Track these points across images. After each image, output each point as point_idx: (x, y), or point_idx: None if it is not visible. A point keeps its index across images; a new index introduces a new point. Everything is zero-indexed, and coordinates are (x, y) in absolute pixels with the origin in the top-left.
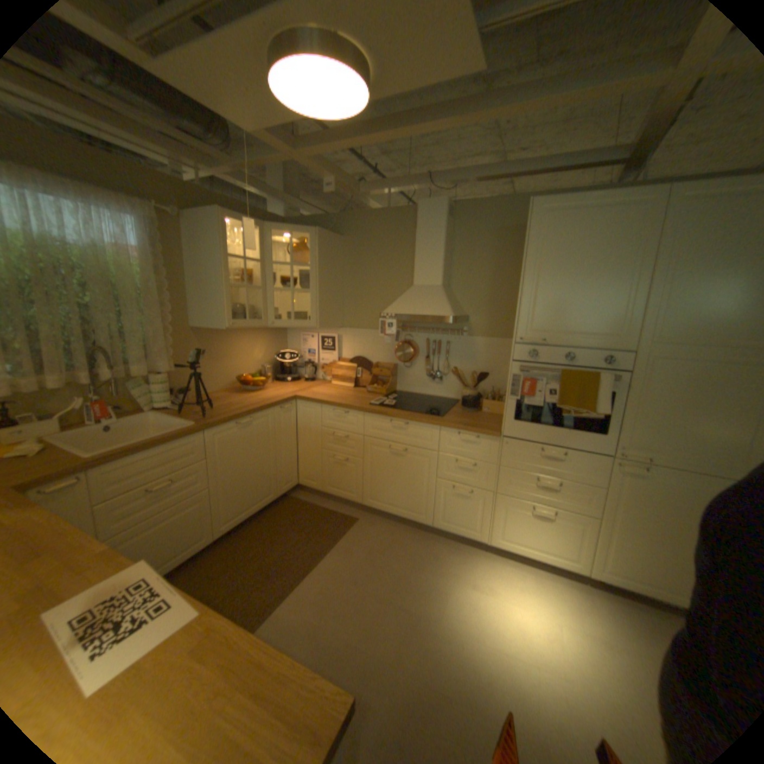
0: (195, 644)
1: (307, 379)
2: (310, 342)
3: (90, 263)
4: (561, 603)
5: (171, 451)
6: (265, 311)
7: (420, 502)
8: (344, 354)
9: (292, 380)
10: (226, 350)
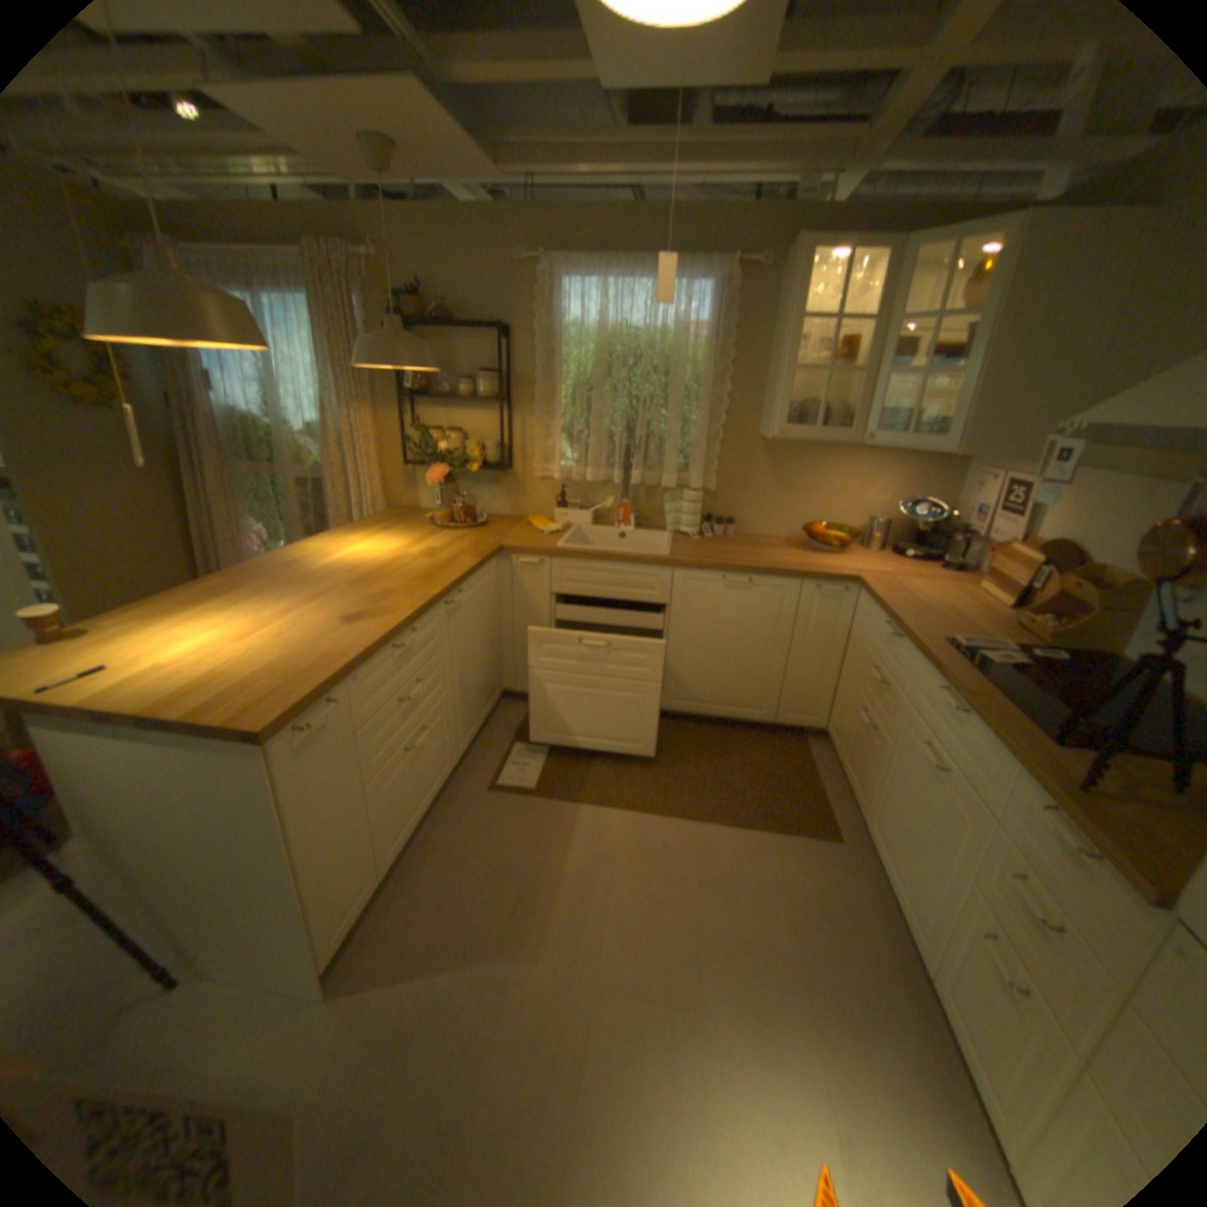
0: (335, 654)
1: (946, 562)
2: (989, 488)
3: (655, 349)
4: None
5: (629, 574)
6: (869, 412)
7: (932, 908)
8: (1044, 528)
9: (916, 556)
10: (813, 478)
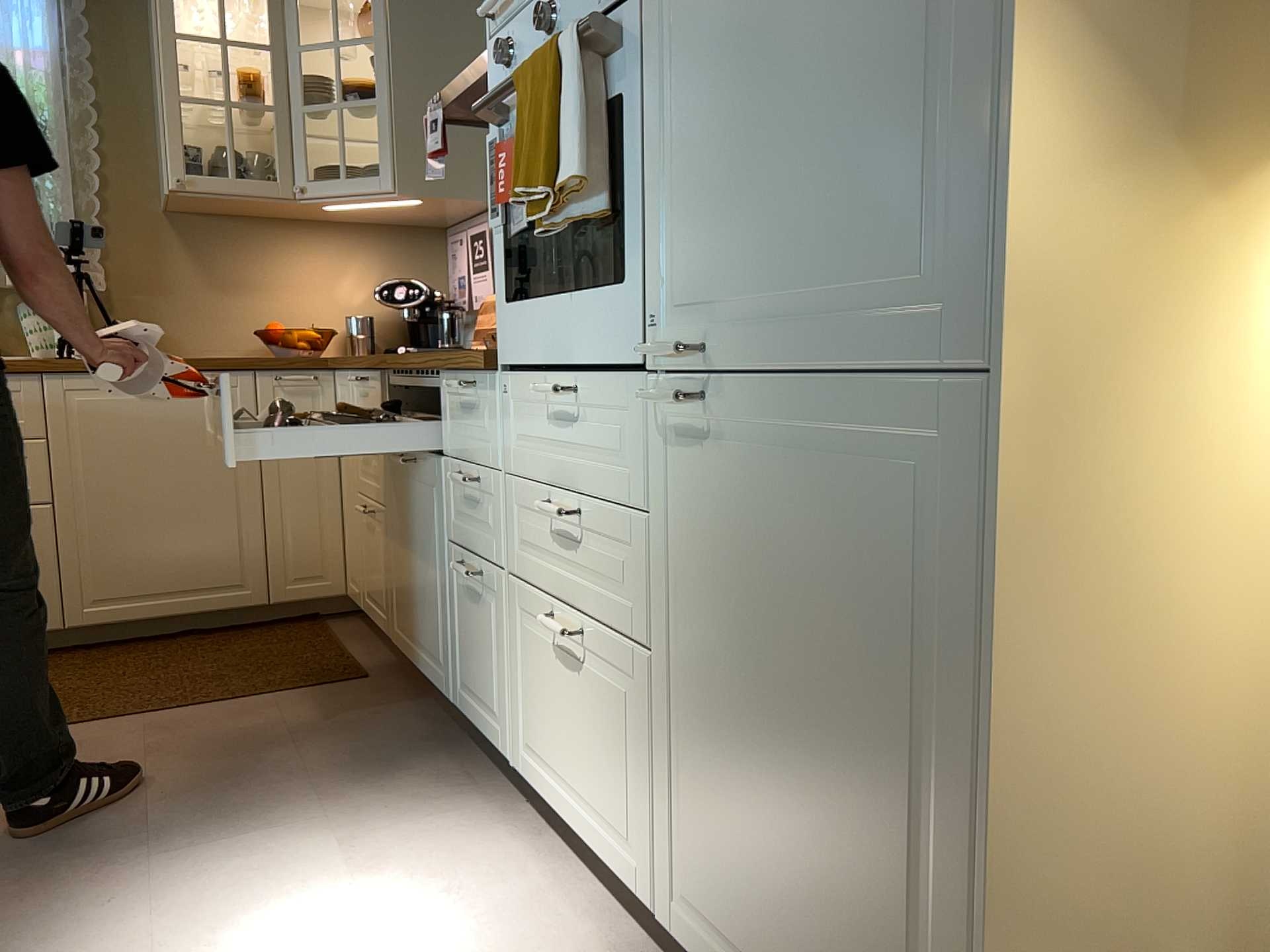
0: None
1: (439, 346)
2: (459, 253)
3: None
4: None
5: None
6: (294, 161)
7: (437, 624)
8: None
9: (408, 349)
10: (257, 270)
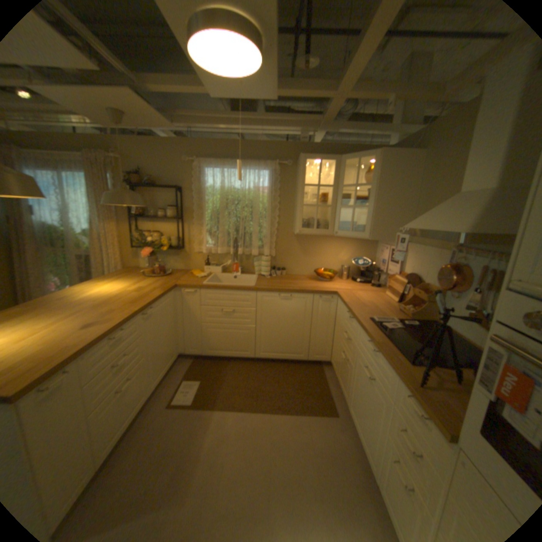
0: (73, 345)
1: (373, 283)
2: (385, 252)
3: (247, 197)
4: None
5: (237, 294)
6: (335, 222)
7: (375, 448)
8: (407, 268)
9: (361, 281)
10: (317, 249)
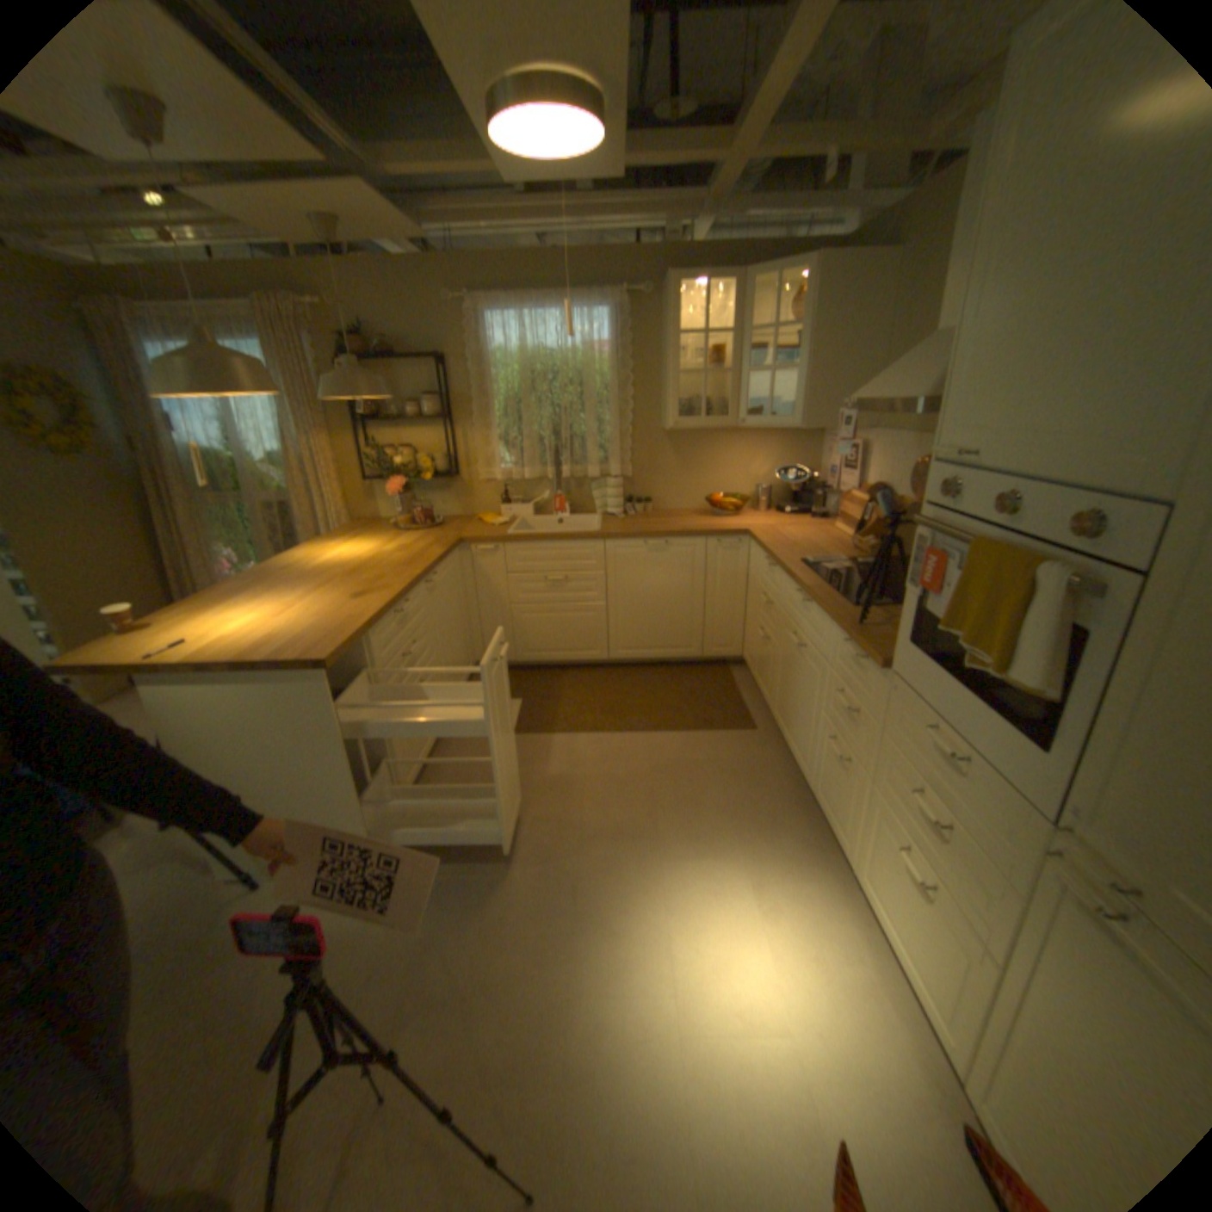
0: (356, 616)
1: (813, 513)
2: (834, 453)
3: (569, 365)
4: (854, 1041)
5: (570, 550)
6: (738, 403)
7: (807, 744)
8: (869, 477)
9: (792, 512)
10: (708, 459)
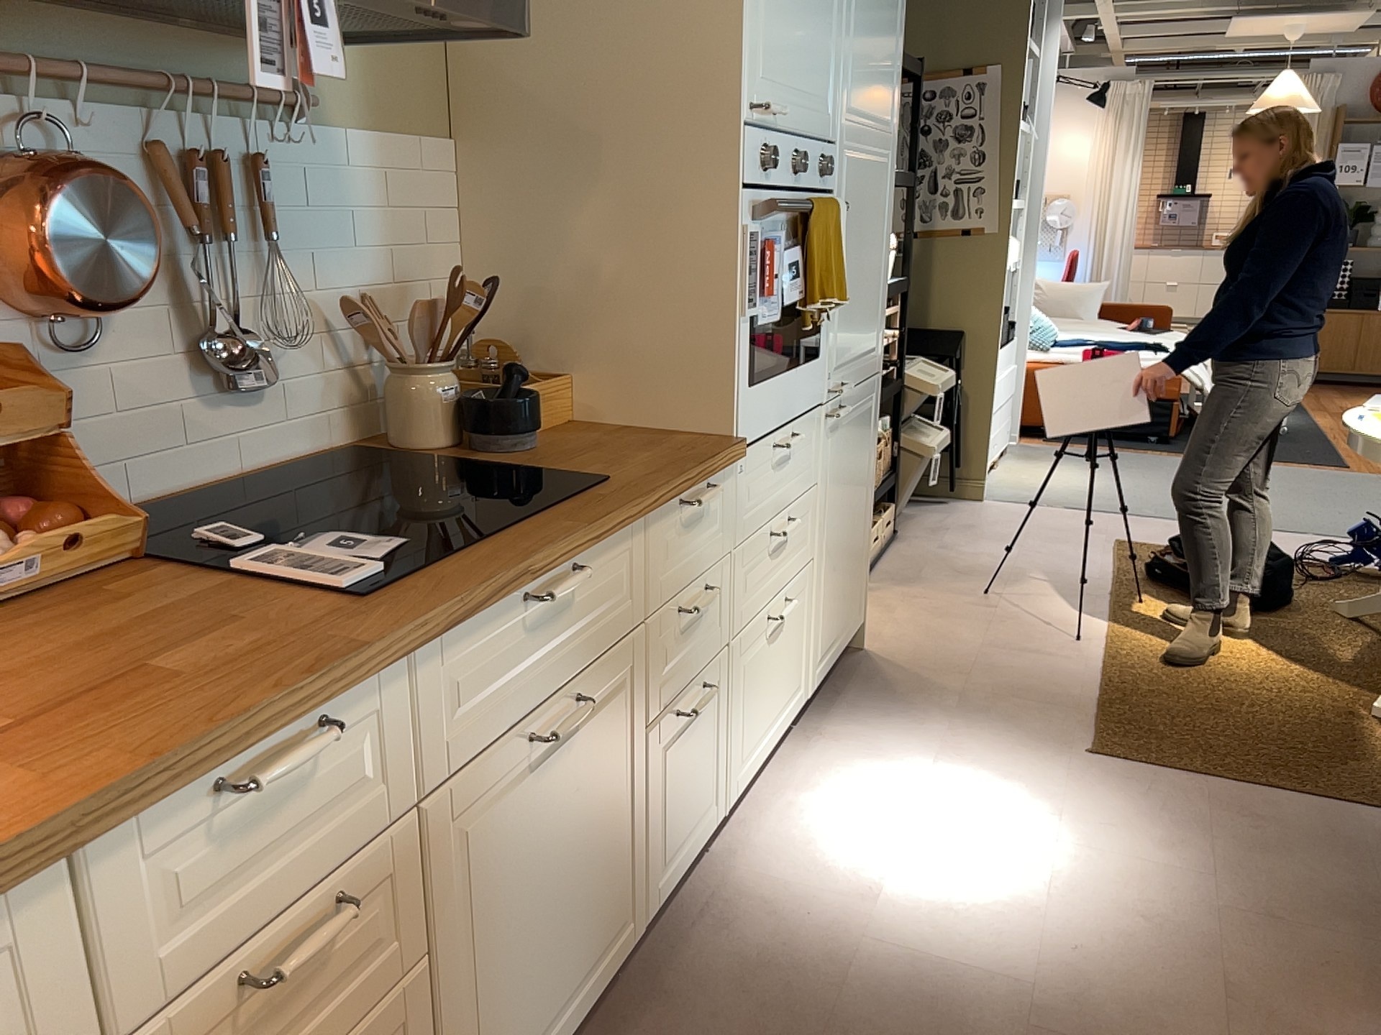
0: None
1: None
2: None
3: None
4: (856, 772)
5: None
6: None
7: (618, 878)
8: None
9: None
10: None
